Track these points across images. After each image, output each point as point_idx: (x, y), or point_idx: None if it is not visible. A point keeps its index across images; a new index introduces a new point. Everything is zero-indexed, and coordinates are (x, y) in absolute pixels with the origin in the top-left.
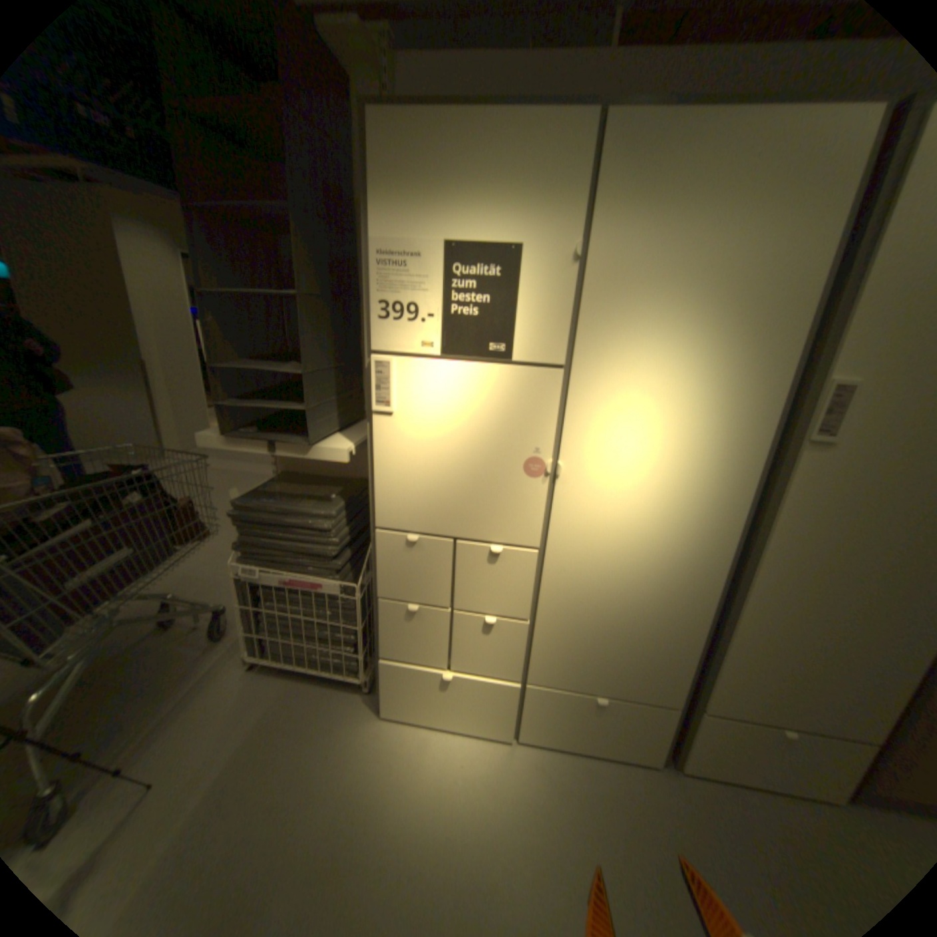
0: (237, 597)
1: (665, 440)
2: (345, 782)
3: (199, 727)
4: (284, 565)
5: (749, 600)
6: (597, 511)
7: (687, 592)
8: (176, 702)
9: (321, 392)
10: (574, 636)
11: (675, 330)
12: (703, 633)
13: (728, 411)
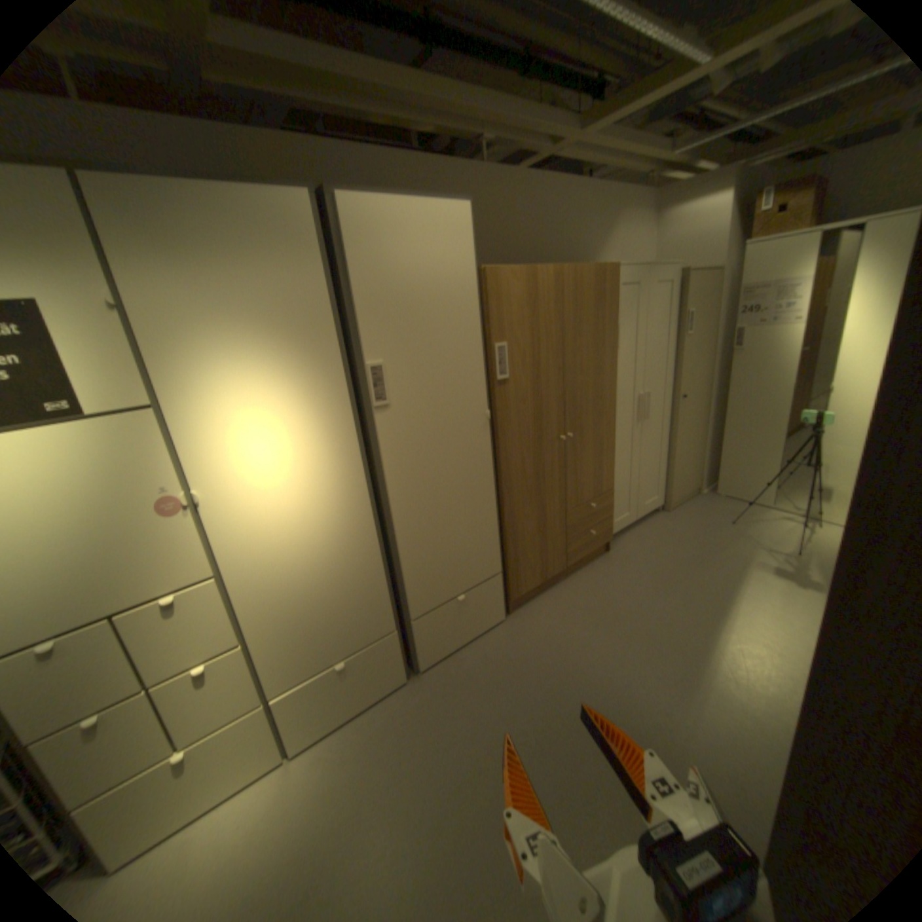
0: None
1: (279, 439)
2: None
3: None
4: None
5: (395, 527)
6: (253, 517)
7: (354, 544)
8: None
9: None
10: (288, 631)
11: (242, 353)
12: (379, 566)
13: (314, 403)
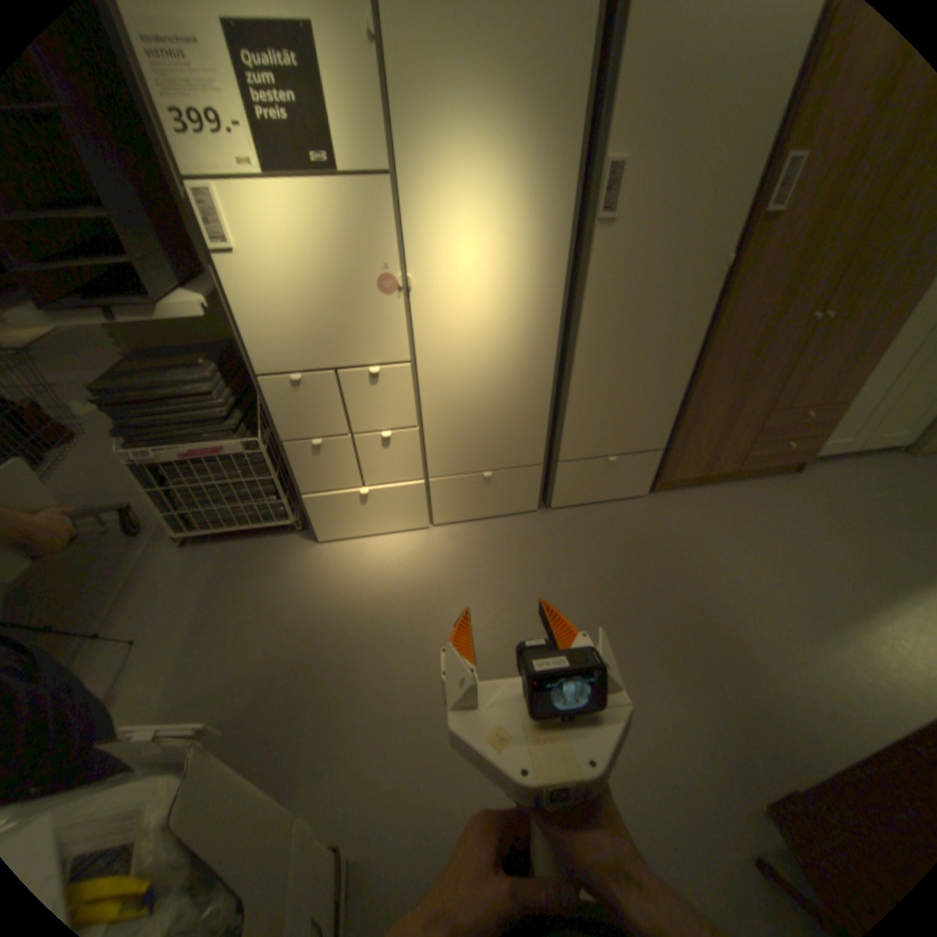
0: (139, 483)
1: (491, 238)
2: (305, 588)
3: (155, 596)
4: (176, 439)
5: (574, 367)
6: (451, 317)
7: (531, 371)
8: (120, 588)
9: (141, 240)
10: (456, 430)
11: (480, 120)
12: (547, 401)
13: (535, 200)
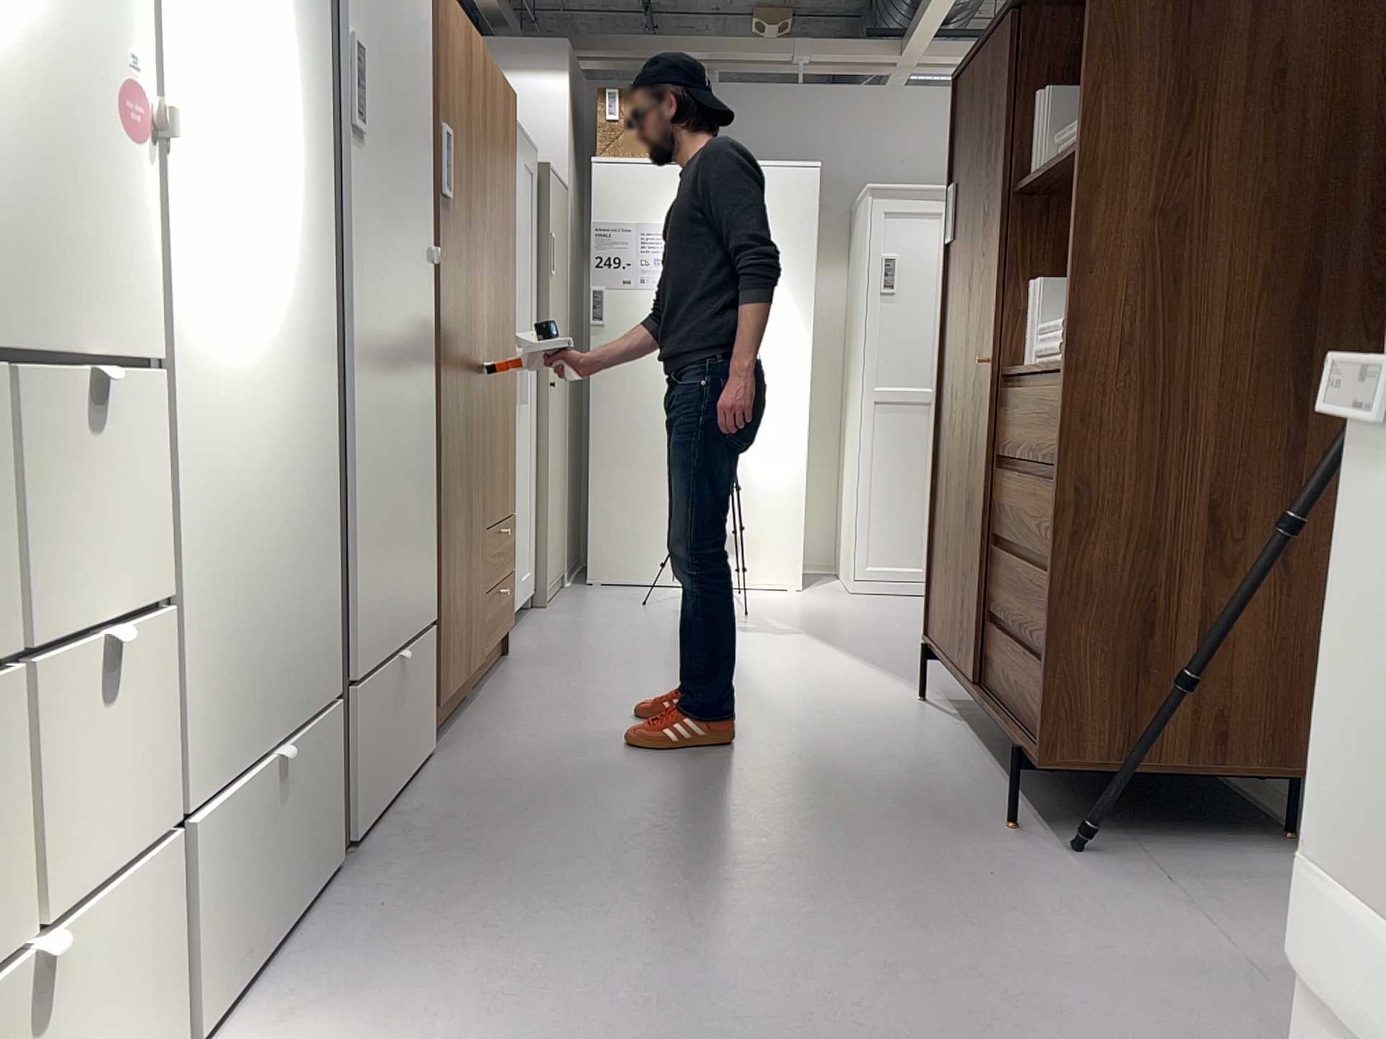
0: None
1: (259, 88)
2: None
3: None
4: None
5: (349, 421)
6: (214, 246)
7: (312, 423)
8: None
9: None
10: (224, 606)
11: None
12: (331, 506)
13: (297, 50)
